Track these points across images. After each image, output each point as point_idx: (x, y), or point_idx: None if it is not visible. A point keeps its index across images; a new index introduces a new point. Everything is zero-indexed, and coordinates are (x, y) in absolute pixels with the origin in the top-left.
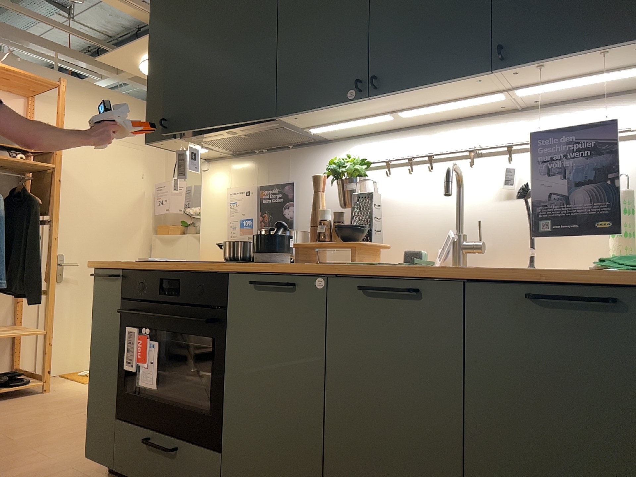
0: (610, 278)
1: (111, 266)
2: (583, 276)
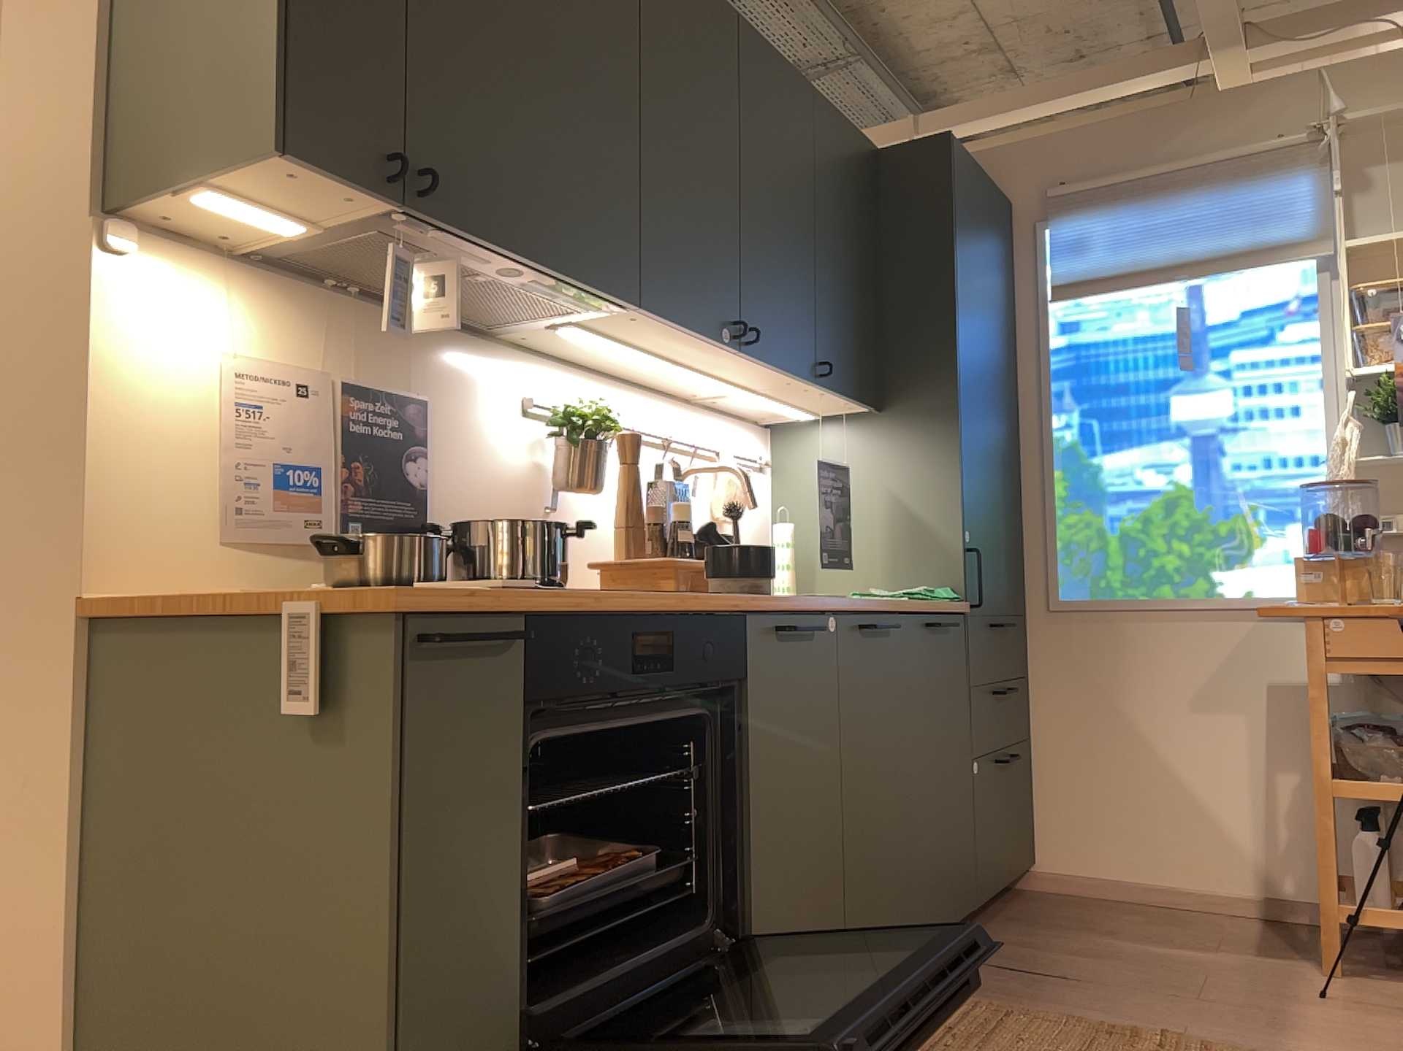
0: (944, 607)
1: (498, 604)
2: (935, 606)
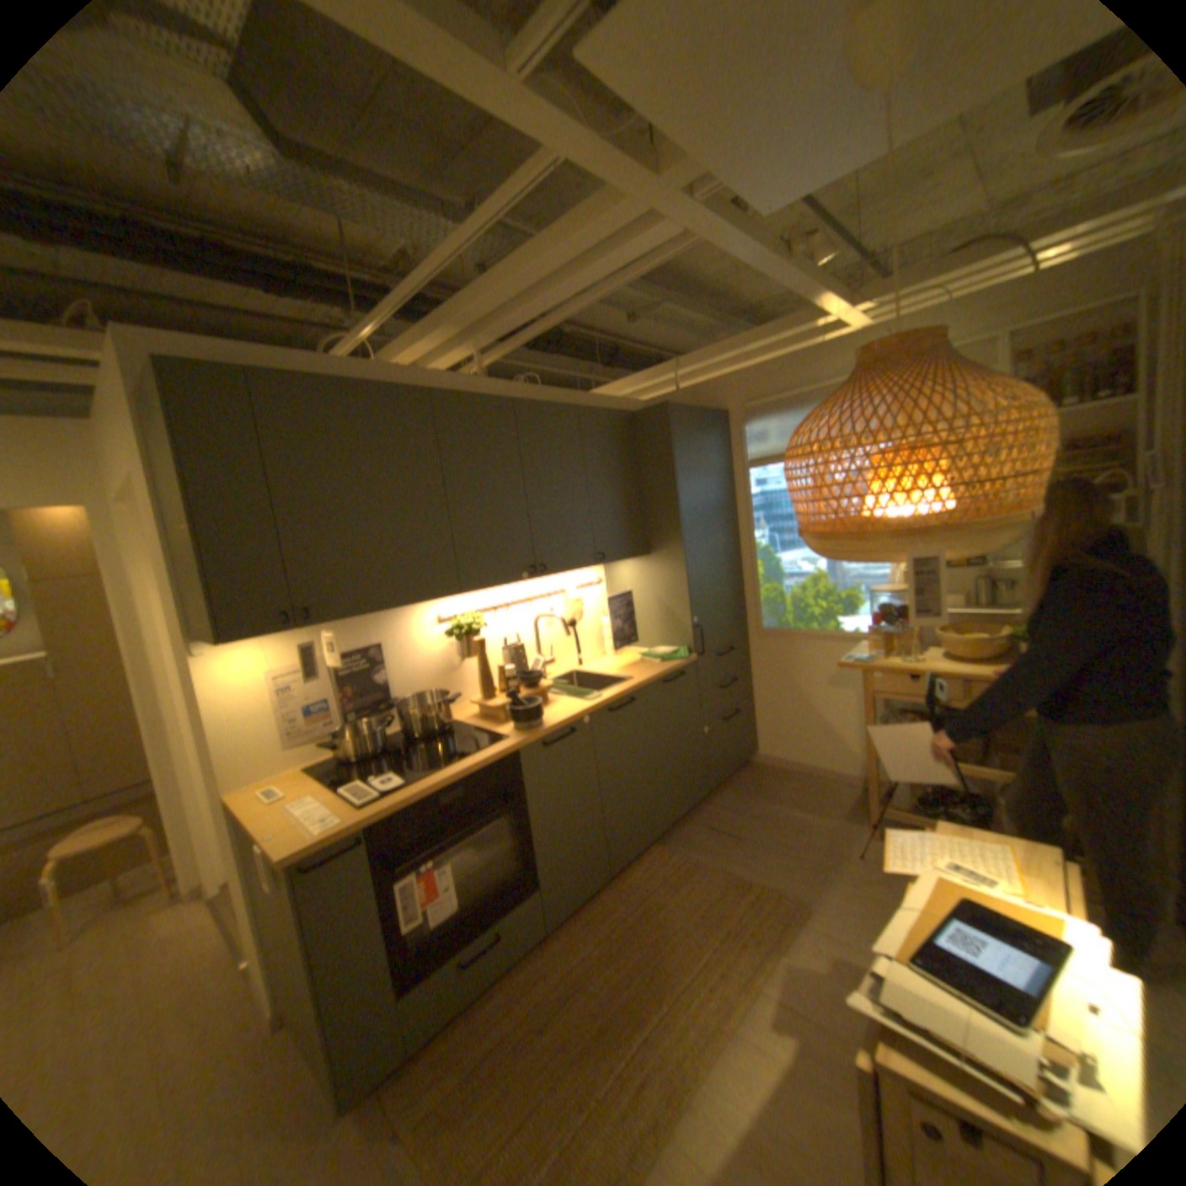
0: (676, 666)
1: (343, 836)
2: (670, 668)
